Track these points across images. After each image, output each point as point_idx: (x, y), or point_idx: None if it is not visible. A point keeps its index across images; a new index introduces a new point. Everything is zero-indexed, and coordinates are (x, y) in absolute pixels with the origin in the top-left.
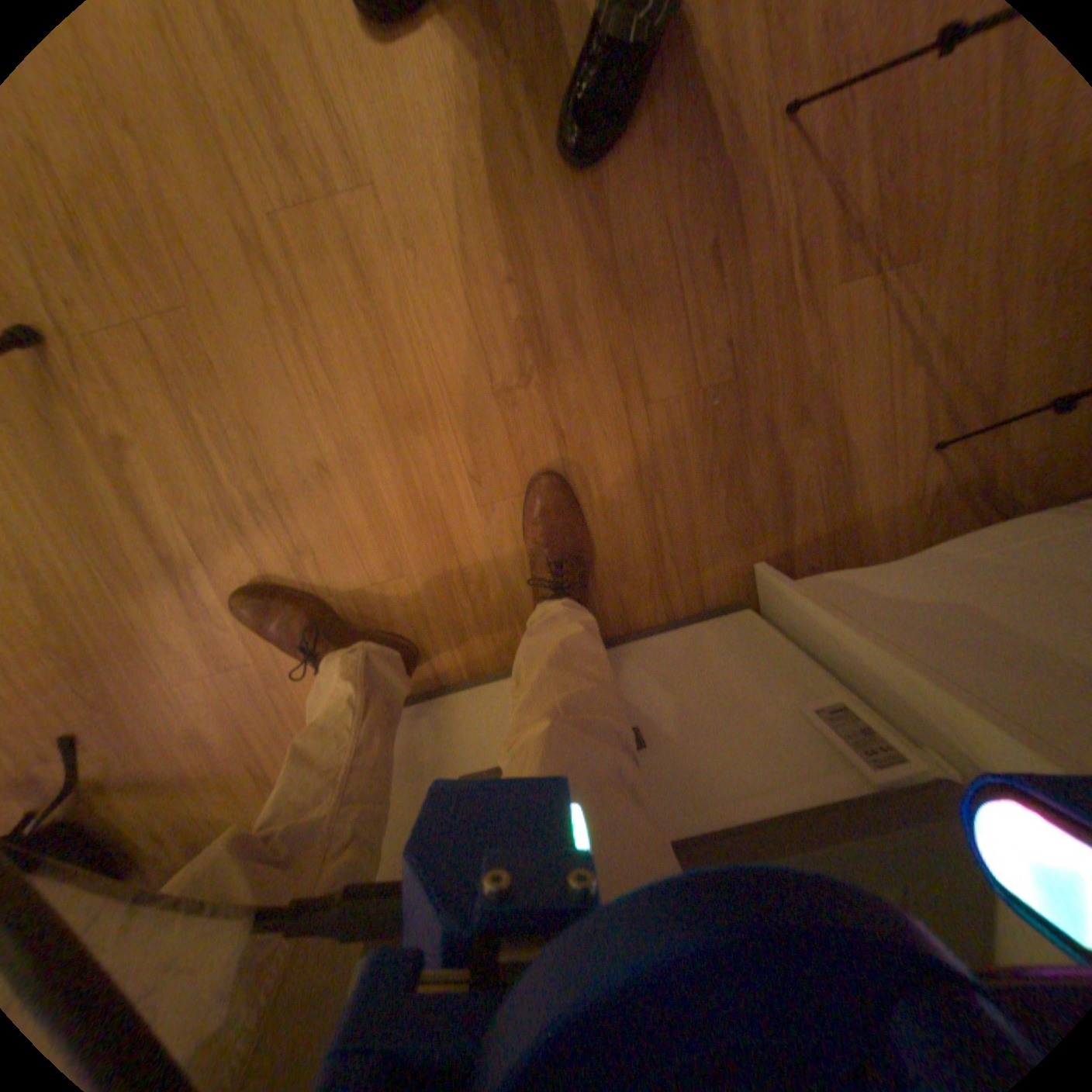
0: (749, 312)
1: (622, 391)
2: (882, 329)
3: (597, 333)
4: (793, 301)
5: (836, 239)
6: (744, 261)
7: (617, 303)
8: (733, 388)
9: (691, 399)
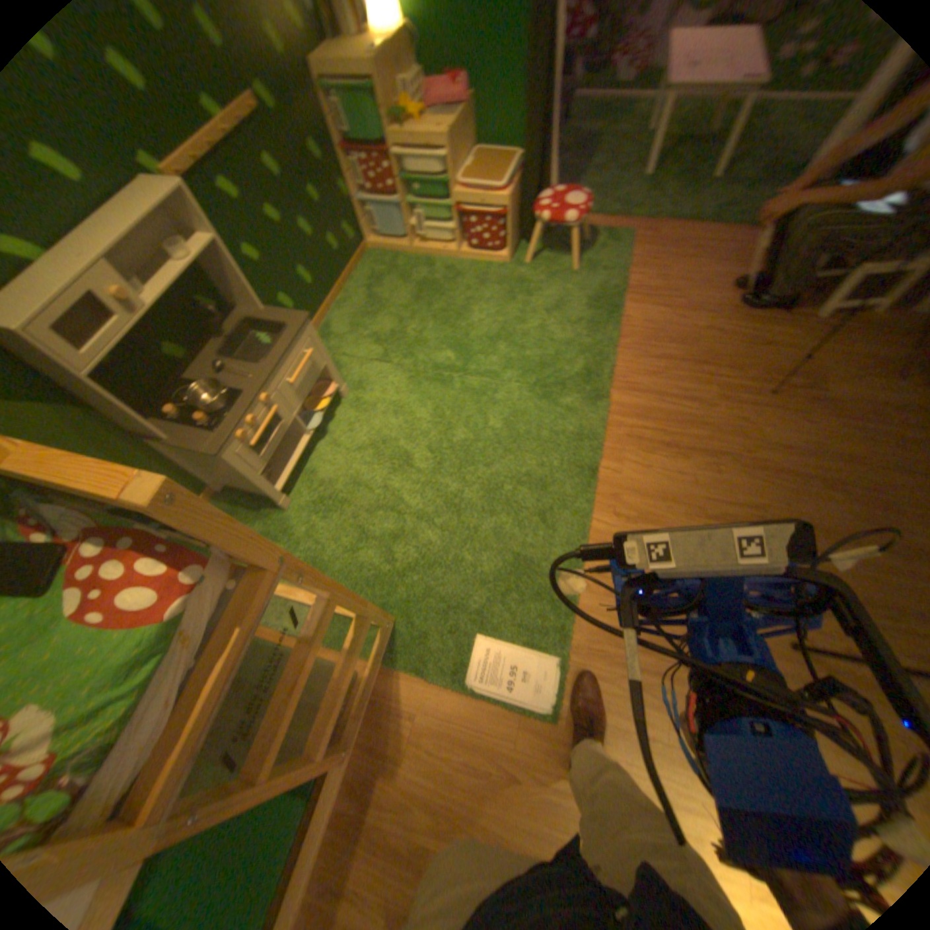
0: (833, 420)
1: (857, 466)
2: (848, 386)
3: (831, 465)
4: (832, 407)
5: (813, 392)
6: (814, 417)
7: (821, 456)
8: (863, 432)
9: (865, 446)
